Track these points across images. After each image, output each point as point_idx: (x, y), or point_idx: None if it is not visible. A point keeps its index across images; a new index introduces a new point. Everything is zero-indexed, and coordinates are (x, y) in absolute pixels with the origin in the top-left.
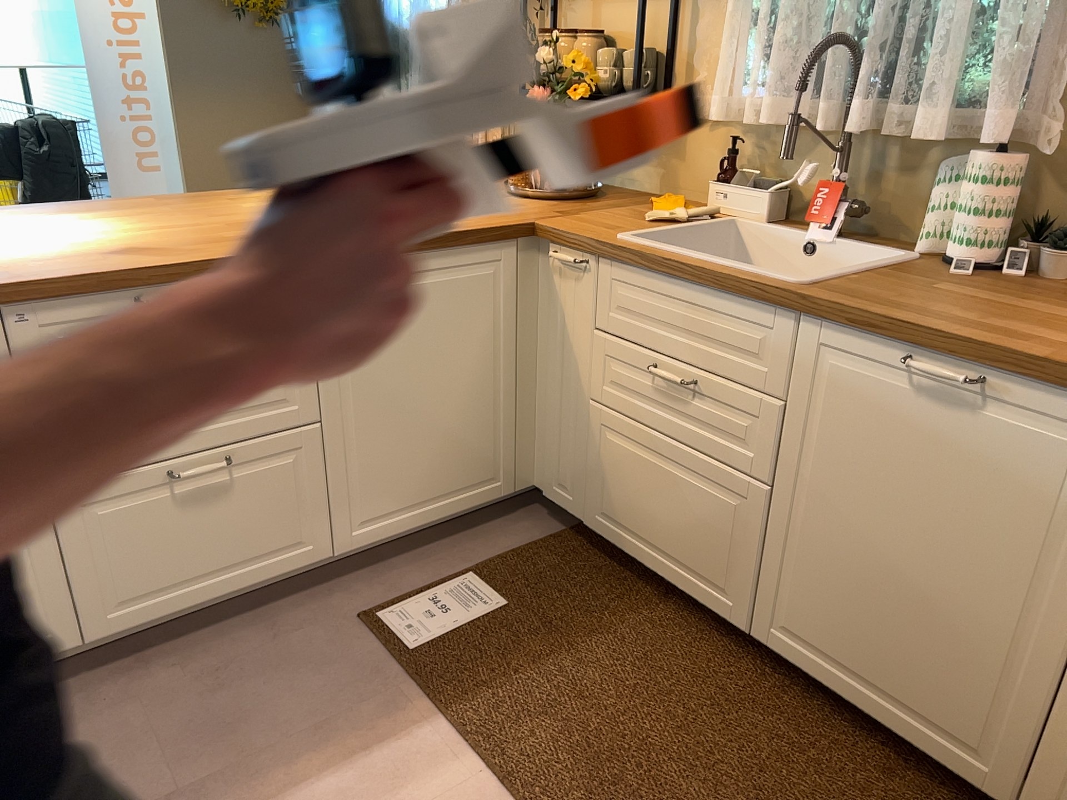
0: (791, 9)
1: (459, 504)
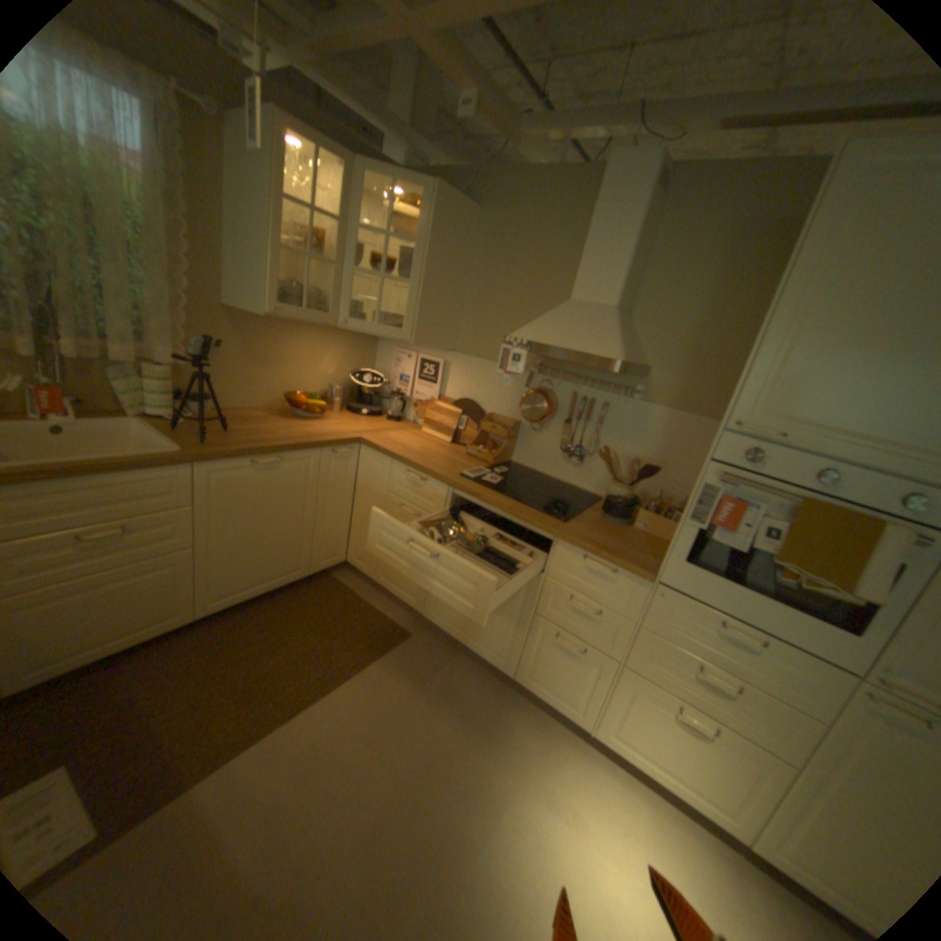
0: None
1: None
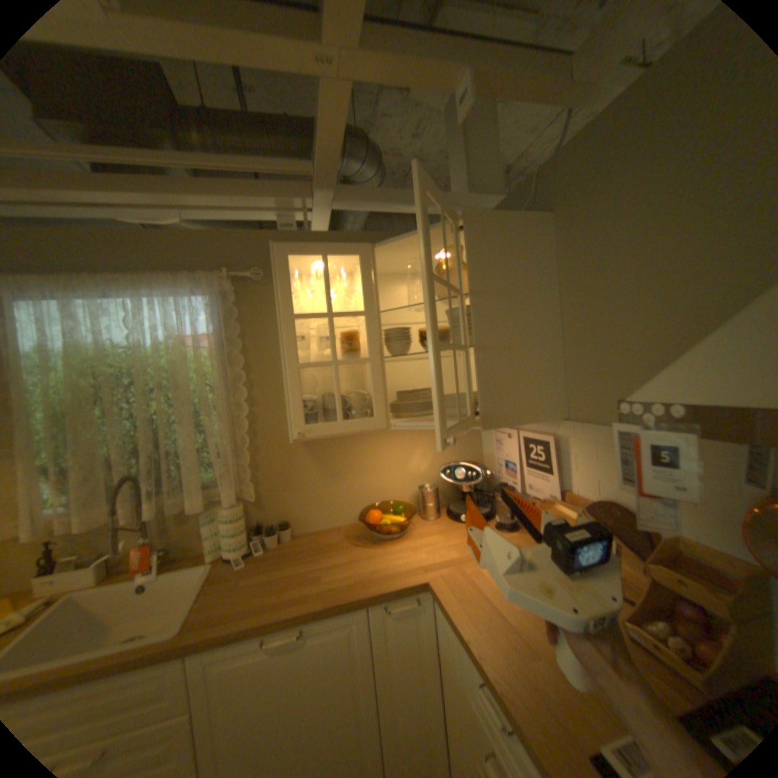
0: (74, 459)
1: None
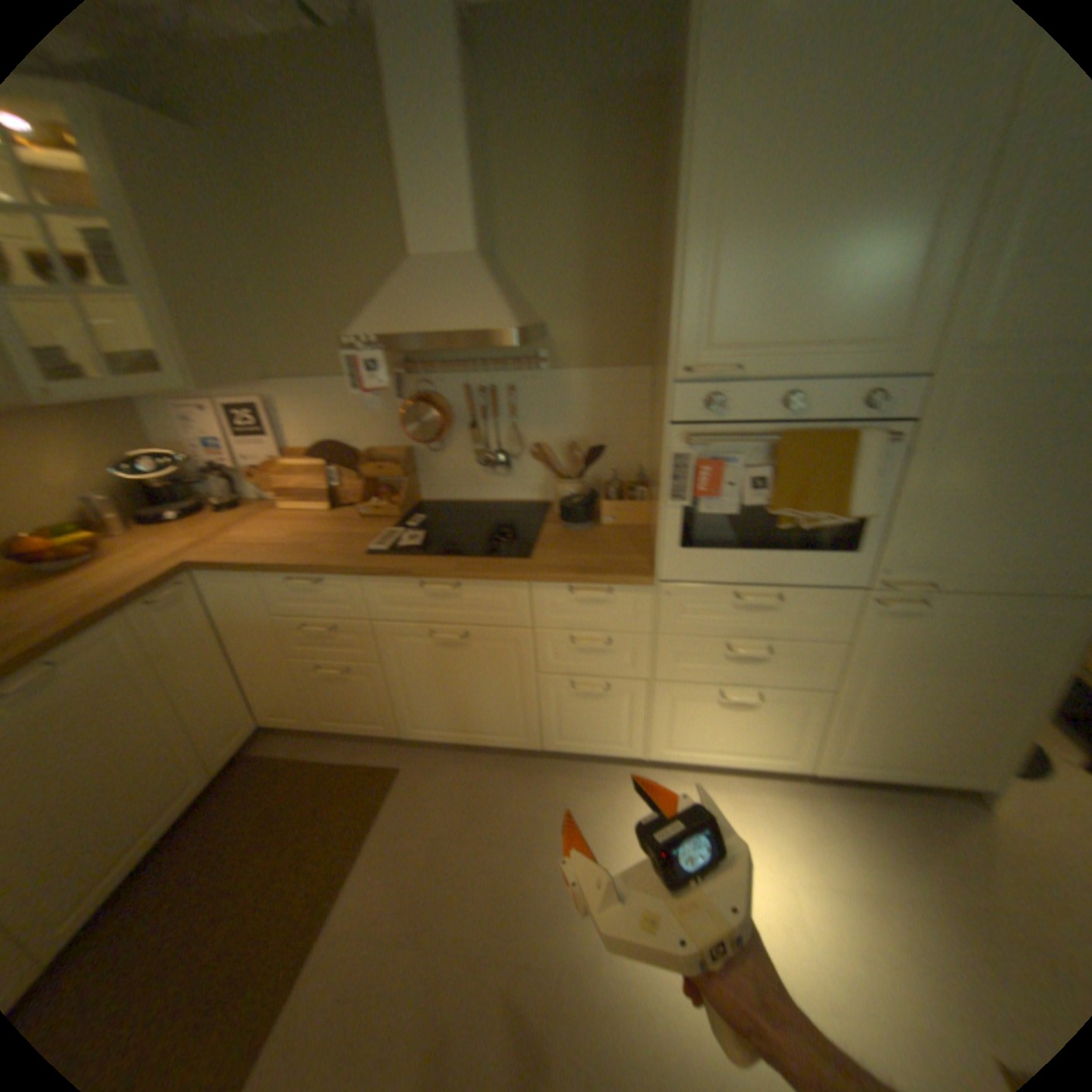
0: None
1: None
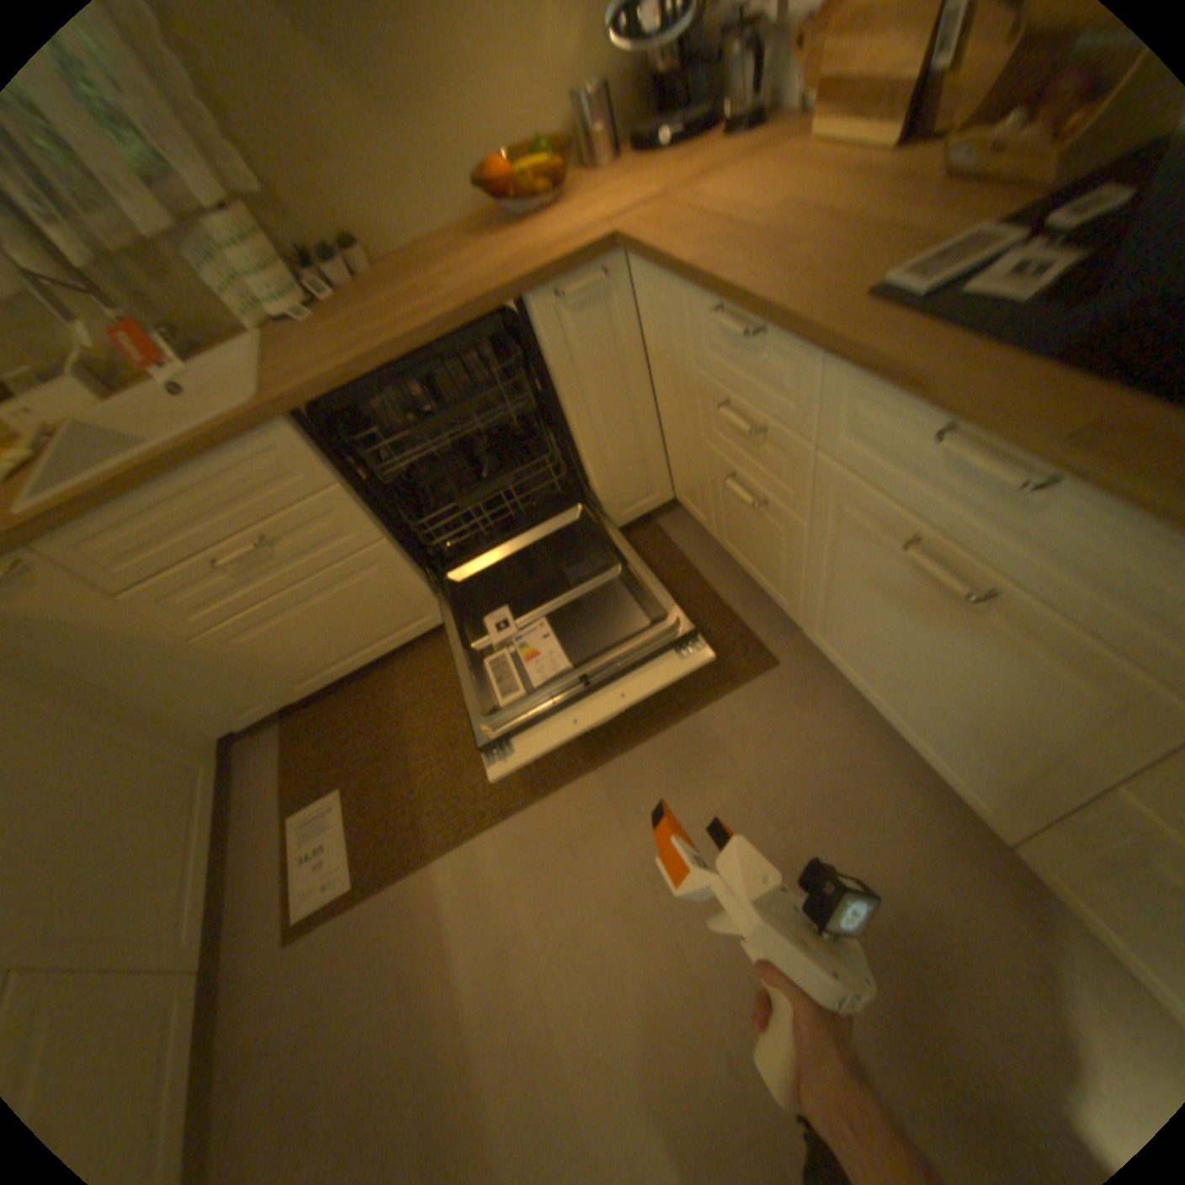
0: None
1: (202, 816)
